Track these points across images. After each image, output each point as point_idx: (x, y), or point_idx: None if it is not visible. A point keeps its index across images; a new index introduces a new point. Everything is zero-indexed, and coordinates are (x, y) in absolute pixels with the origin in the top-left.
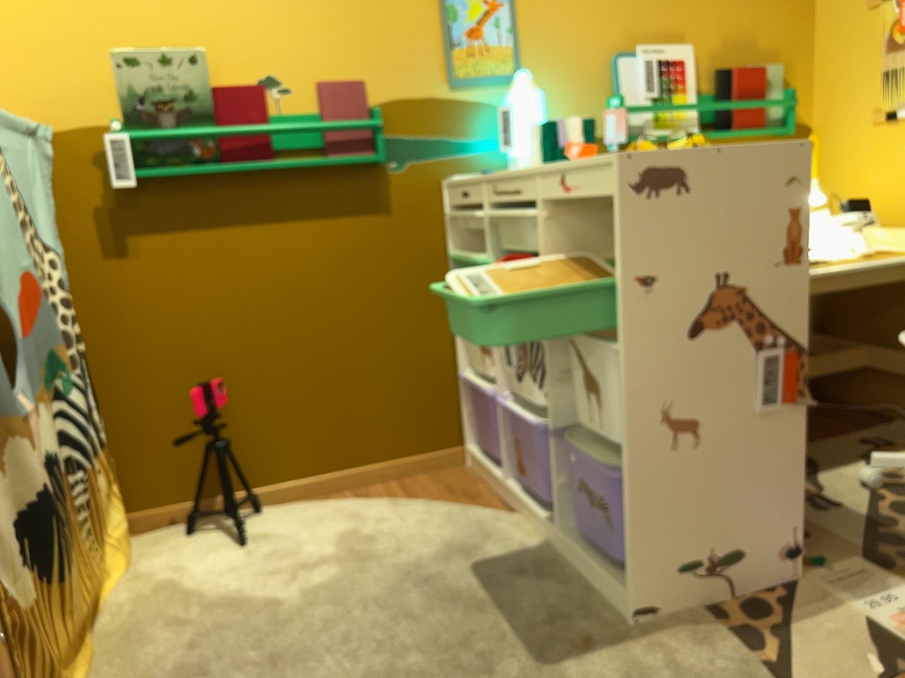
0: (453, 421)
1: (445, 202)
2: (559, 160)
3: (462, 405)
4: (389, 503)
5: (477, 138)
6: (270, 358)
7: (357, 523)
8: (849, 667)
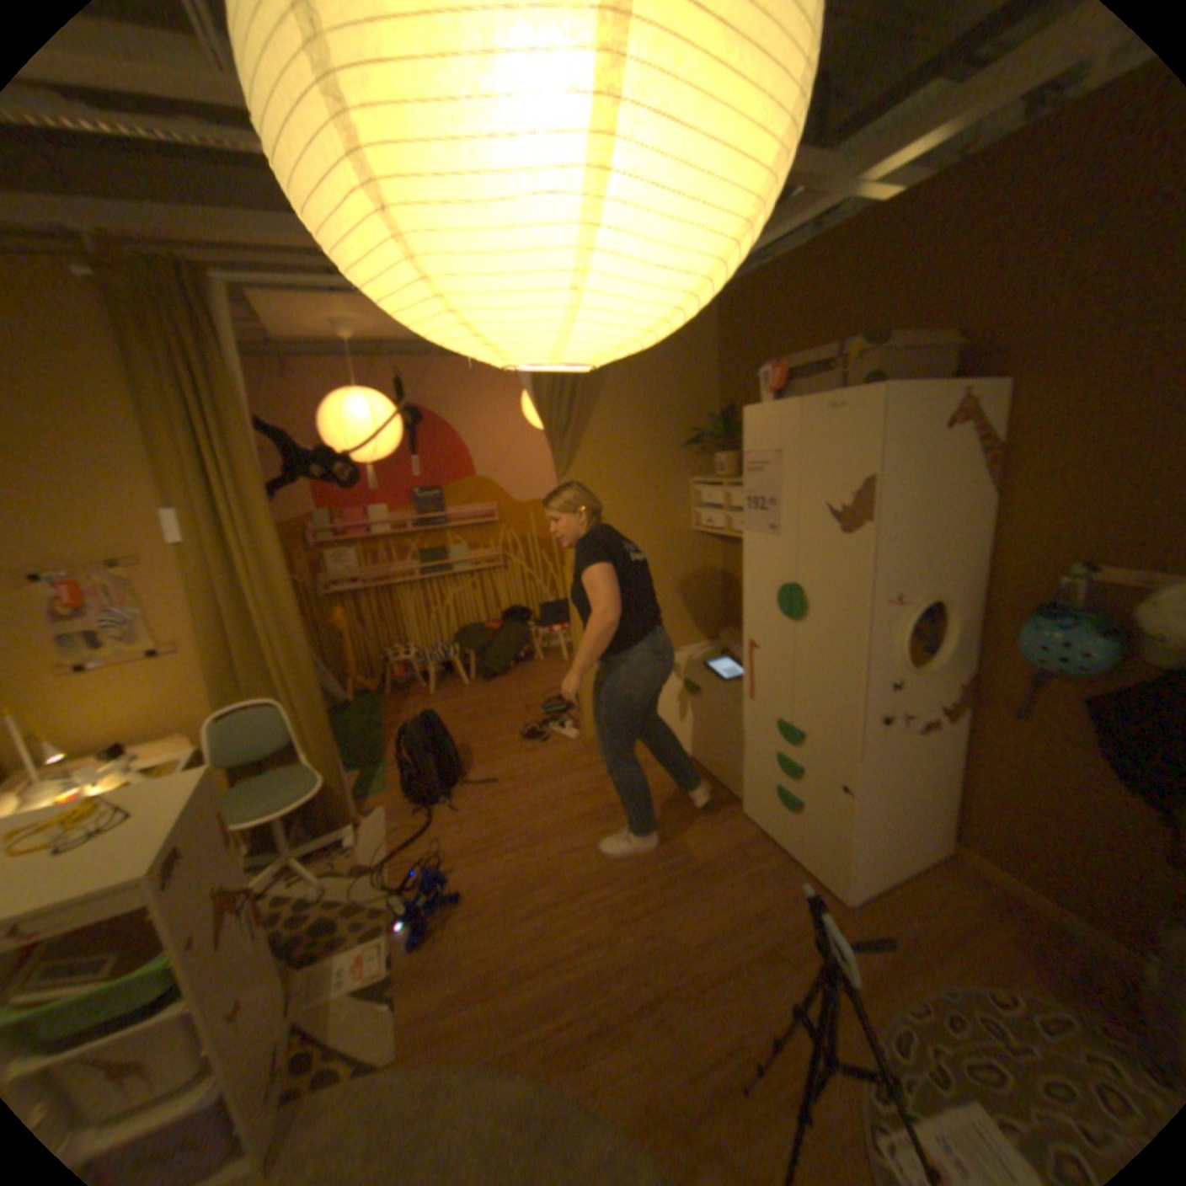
0: None
1: None
2: None
3: None
4: None
5: None
6: None
7: None
8: (367, 1026)
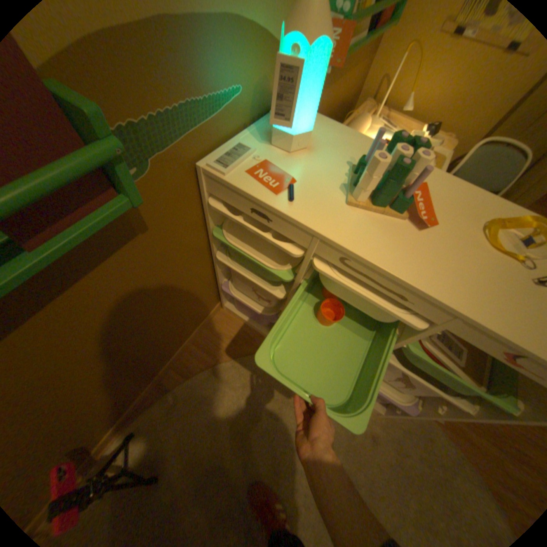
0: (214, 299)
1: (202, 187)
2: (401, 212)
3: (217, 291)
4: (211, 374)
5: (225, 85)
6: (82, 399)
7: (209, 407)
8: None
